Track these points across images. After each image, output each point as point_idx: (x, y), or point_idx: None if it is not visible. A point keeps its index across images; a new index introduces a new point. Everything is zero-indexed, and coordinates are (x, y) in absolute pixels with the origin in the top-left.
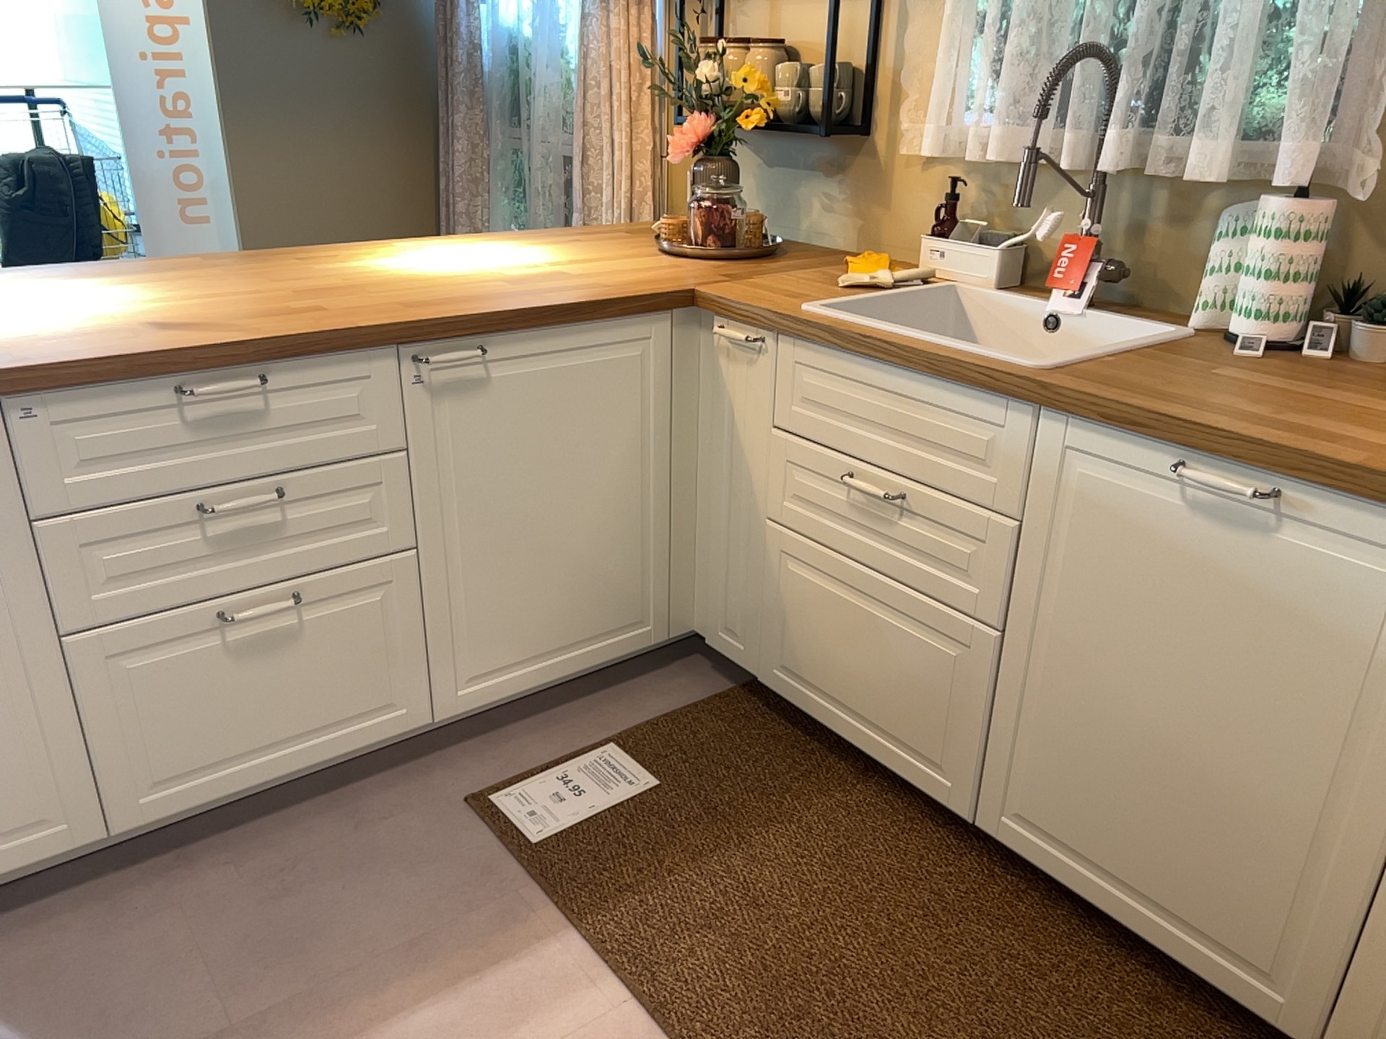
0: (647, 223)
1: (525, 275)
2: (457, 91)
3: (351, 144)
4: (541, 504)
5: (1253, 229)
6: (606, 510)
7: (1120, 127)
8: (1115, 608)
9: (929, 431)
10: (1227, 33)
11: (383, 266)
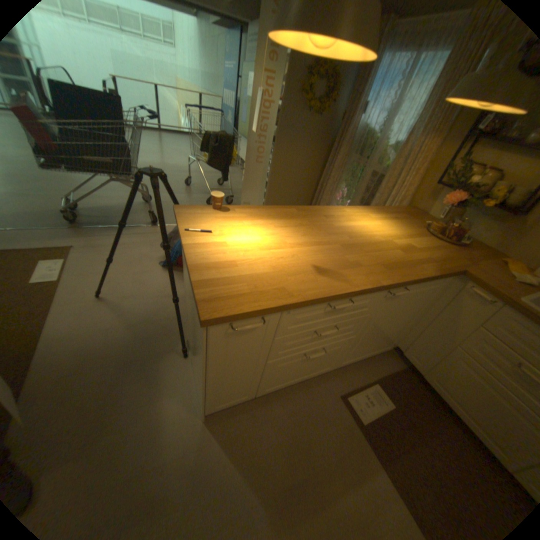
0: (407, 207)
1: (403, 245)
2: (345, 139)
3: (306, 148)
4: (390, 324)
5: None
6: (403, 324)
7: None
8: None
9: None
10: None
11: (353, 227)
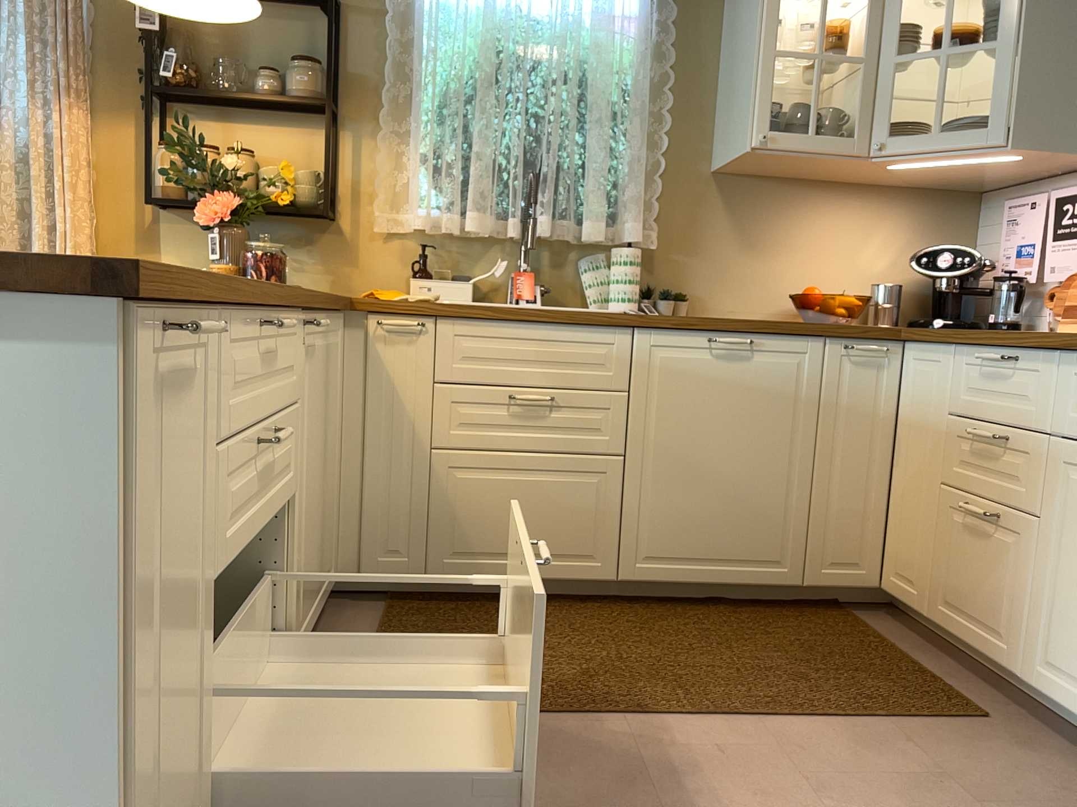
0: None
1: None
2: None
3: None
4: (317, 459)
5: (619, 259)
6: (328, 467)
7: (547, 211)
8: (688, 417)
9: (566, 356)
10: (590, 171)
11: None
